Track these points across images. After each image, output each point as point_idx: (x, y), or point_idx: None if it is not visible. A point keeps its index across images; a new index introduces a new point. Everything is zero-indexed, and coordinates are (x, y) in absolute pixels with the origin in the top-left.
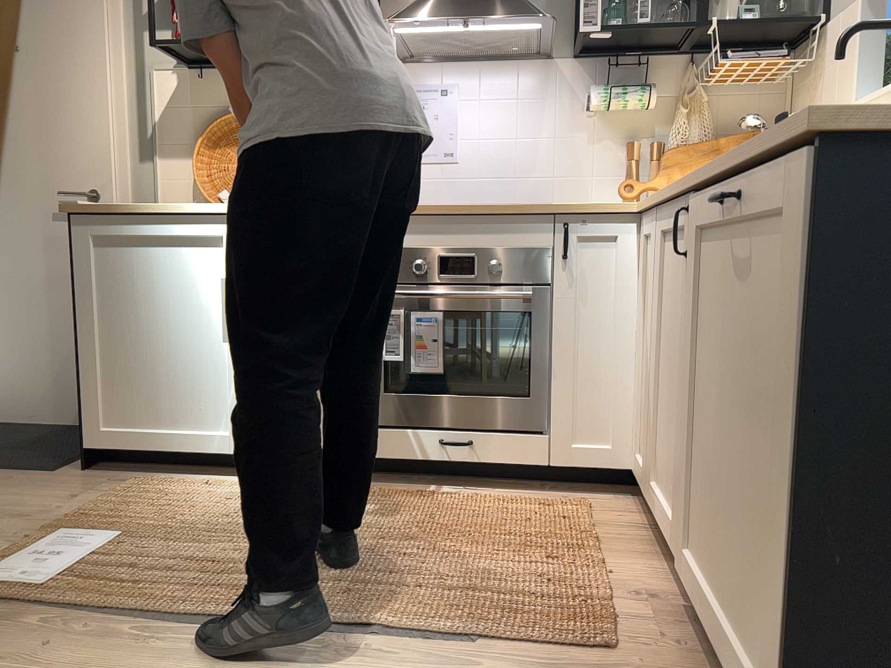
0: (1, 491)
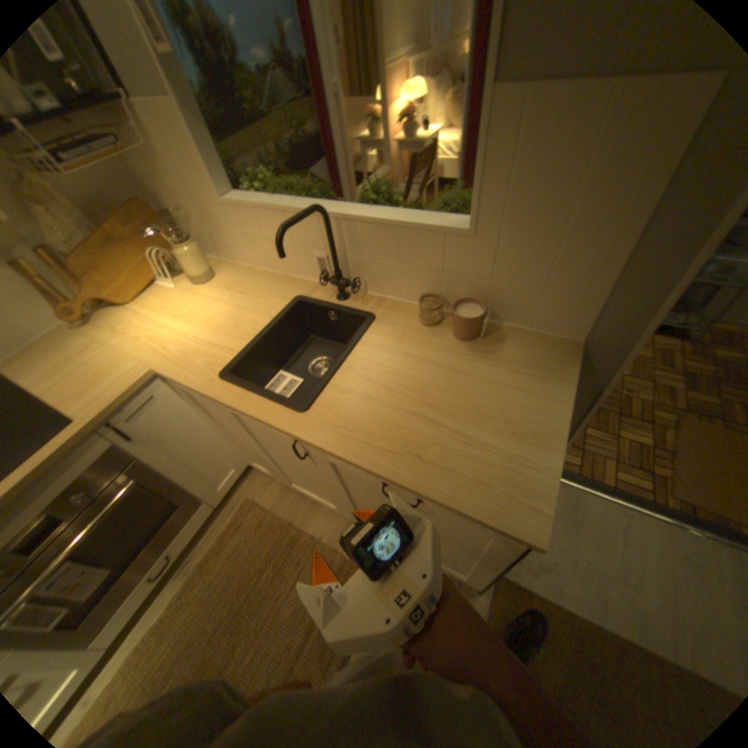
0: None
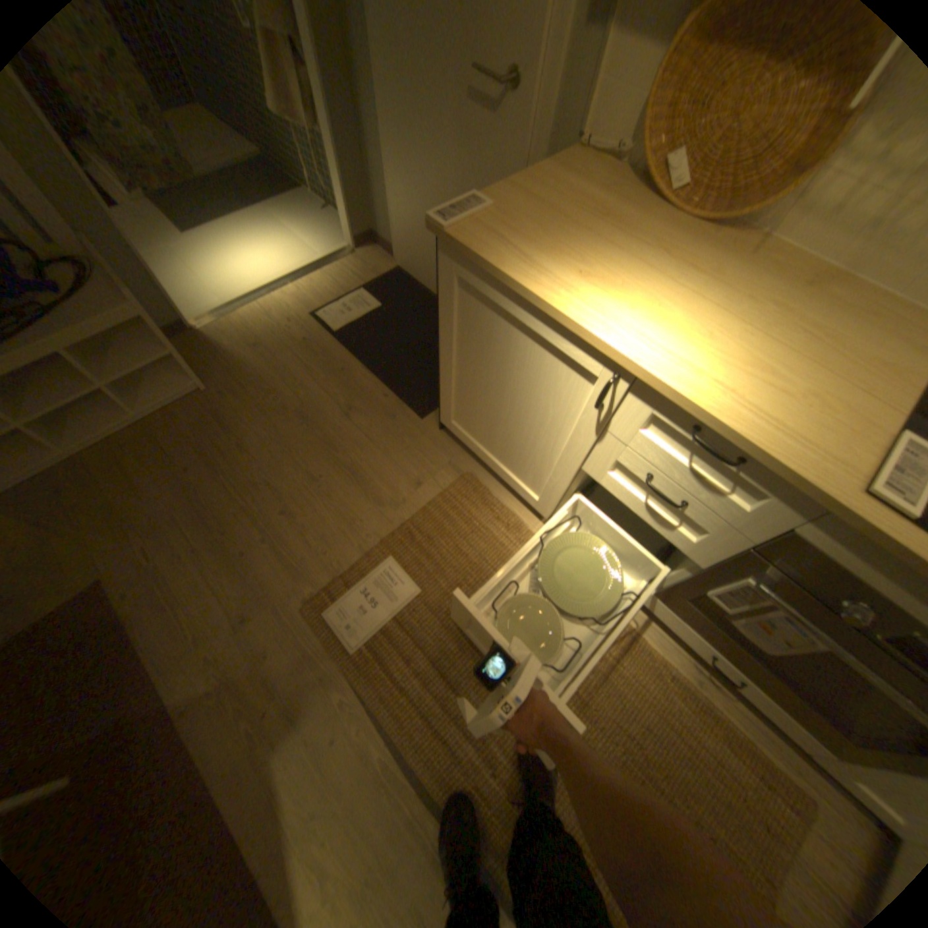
0: (383, 438)
